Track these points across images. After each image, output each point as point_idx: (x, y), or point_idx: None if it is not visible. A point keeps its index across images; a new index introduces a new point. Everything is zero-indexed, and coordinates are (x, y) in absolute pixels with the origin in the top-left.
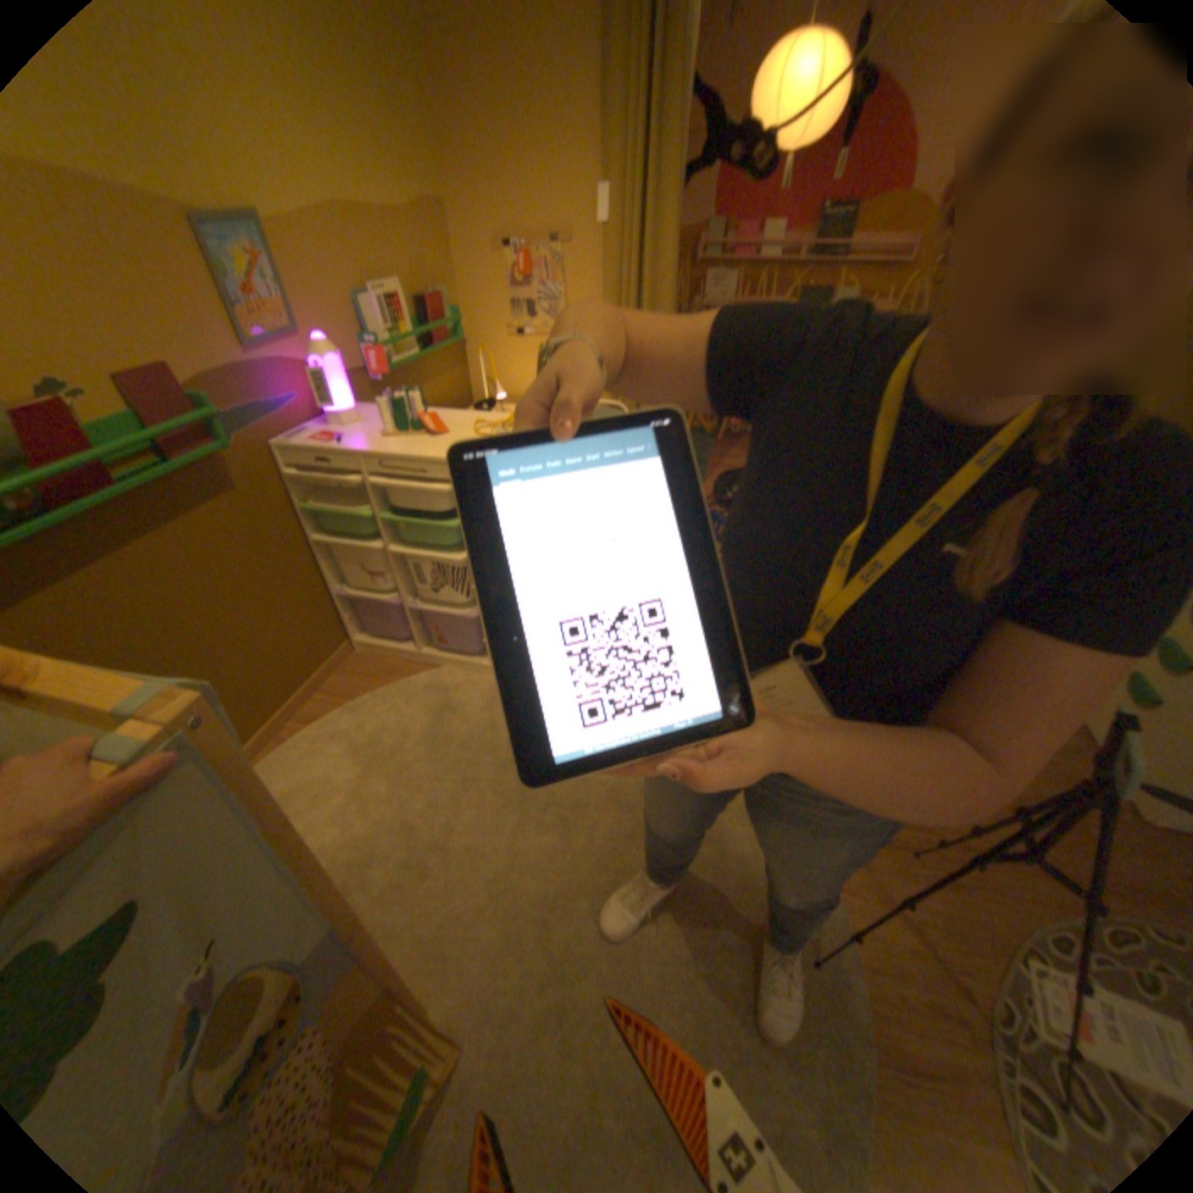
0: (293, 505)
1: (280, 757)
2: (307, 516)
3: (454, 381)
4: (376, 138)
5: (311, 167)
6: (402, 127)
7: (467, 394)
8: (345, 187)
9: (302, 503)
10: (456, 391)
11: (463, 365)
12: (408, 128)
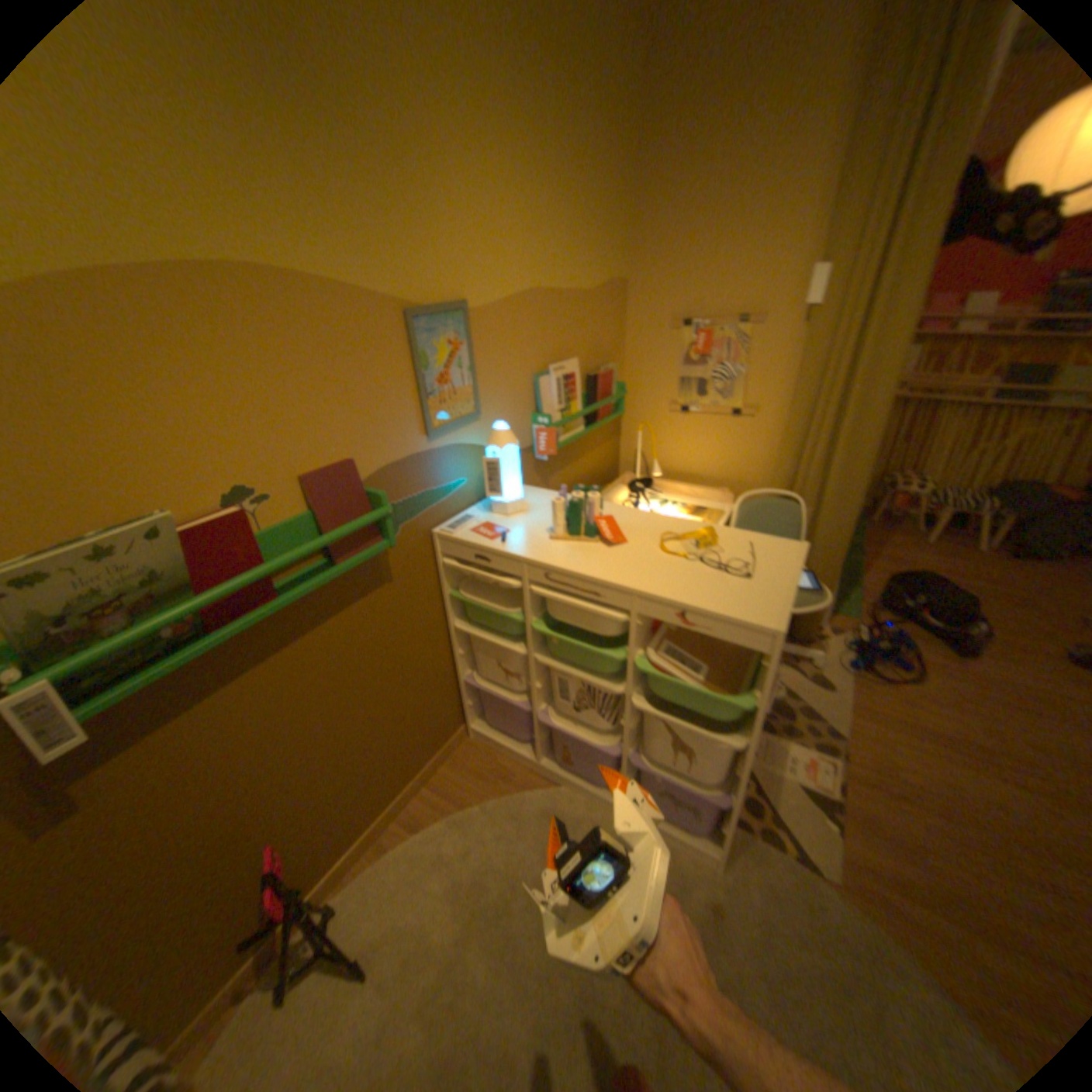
0: (442, 592)
1: (376, 878)
2: (453, 604)
3: (607, 452)
4: (584, 229)
5: (524, 258)
6: (607, 217)
7: (616, 464)
8: (550, 276)
9: (452, 591)
10: (607, 462)
11: (617, 437)
12: (613, 218)
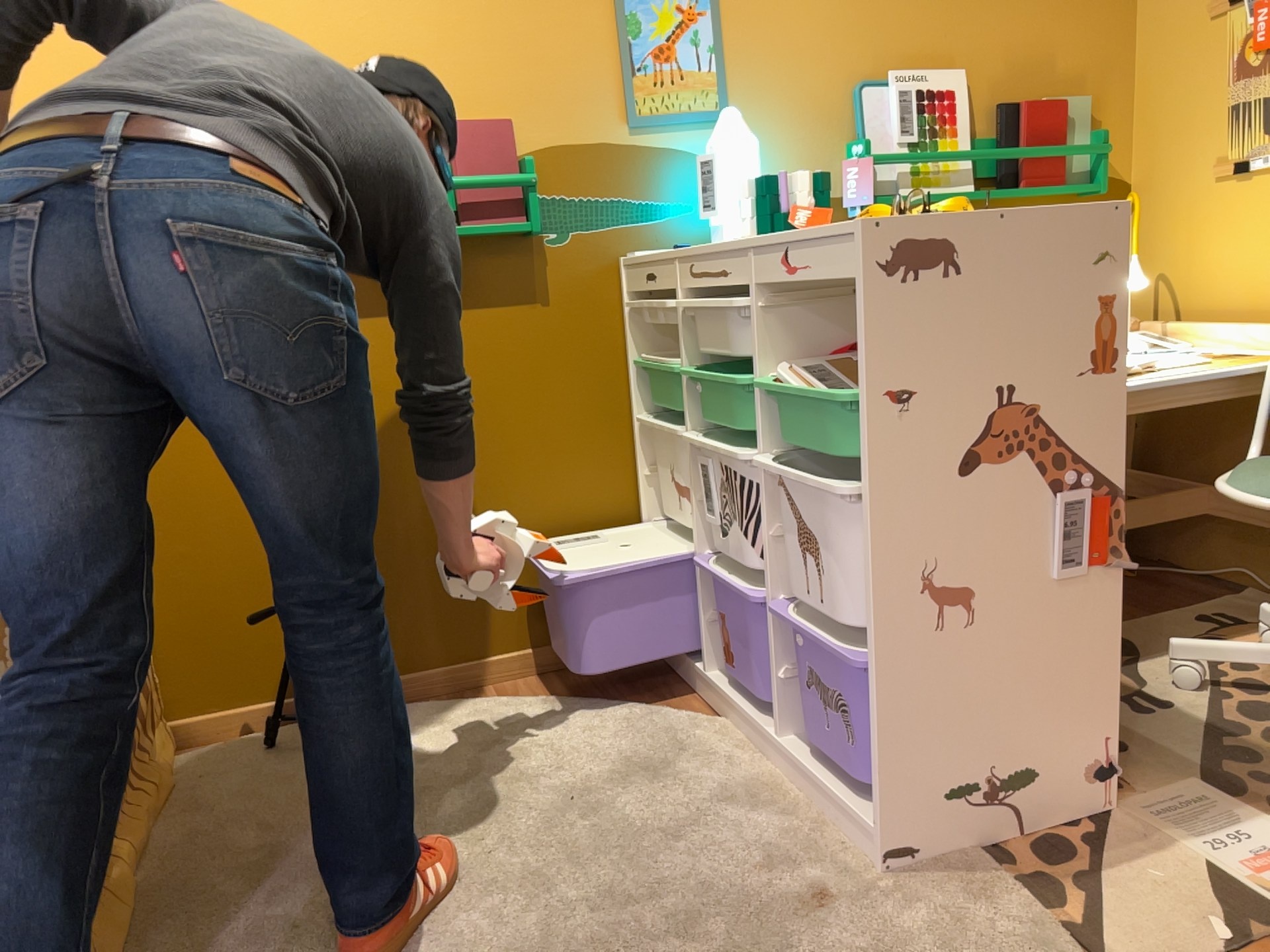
0: (628, 360)
1: (428, 710)
2: (639, 382)
3: None
4: None
5: None
6: None
7: None
8: None
9: (637, 357)
10: None
11: None
12: None
